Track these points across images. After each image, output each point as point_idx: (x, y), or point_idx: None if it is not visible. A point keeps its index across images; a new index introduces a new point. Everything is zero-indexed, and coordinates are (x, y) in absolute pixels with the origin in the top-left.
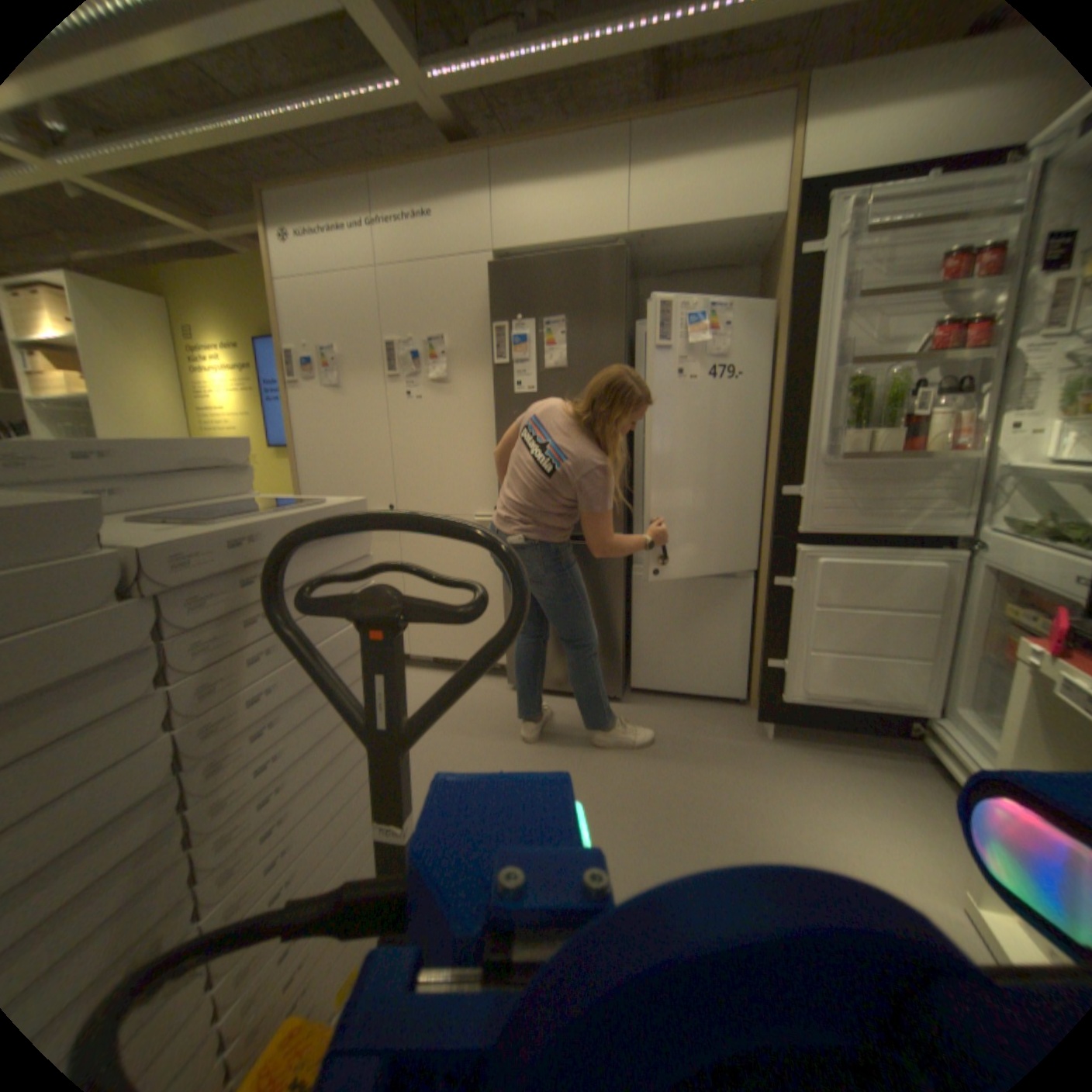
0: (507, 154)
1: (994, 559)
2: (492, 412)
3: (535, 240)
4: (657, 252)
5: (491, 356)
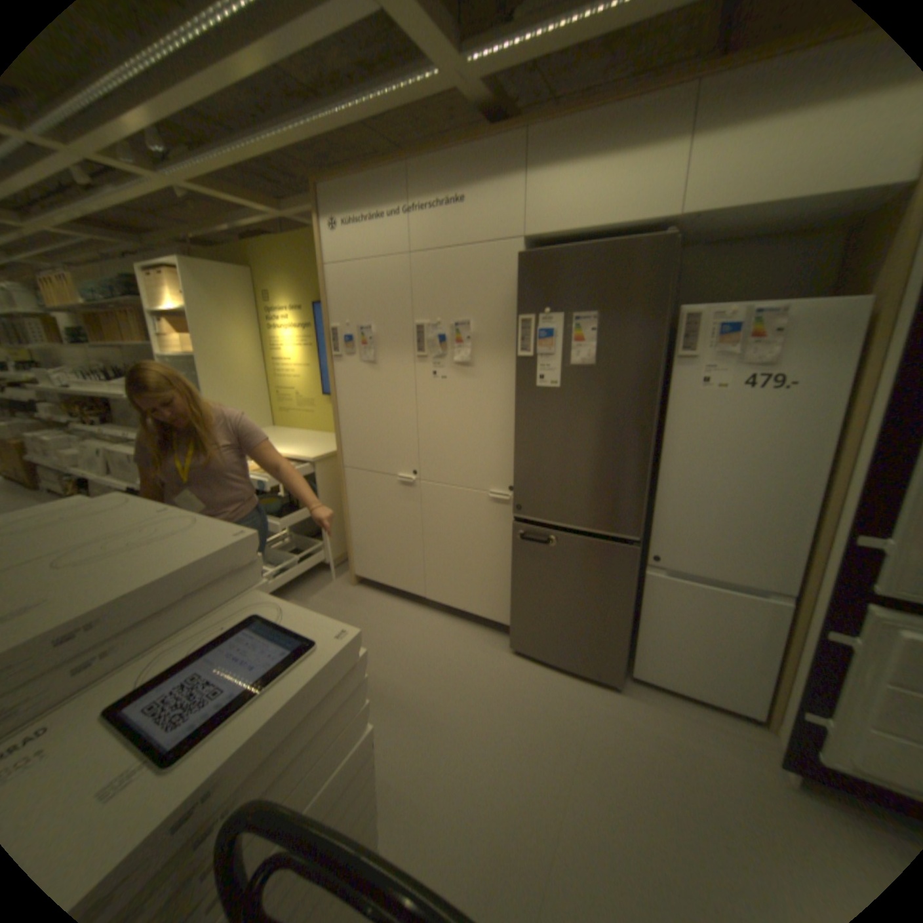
0: (549, 130)
1: None
2: (514, 397)
3: (572, 224)
4: (714, 226)
5: (516, 343)
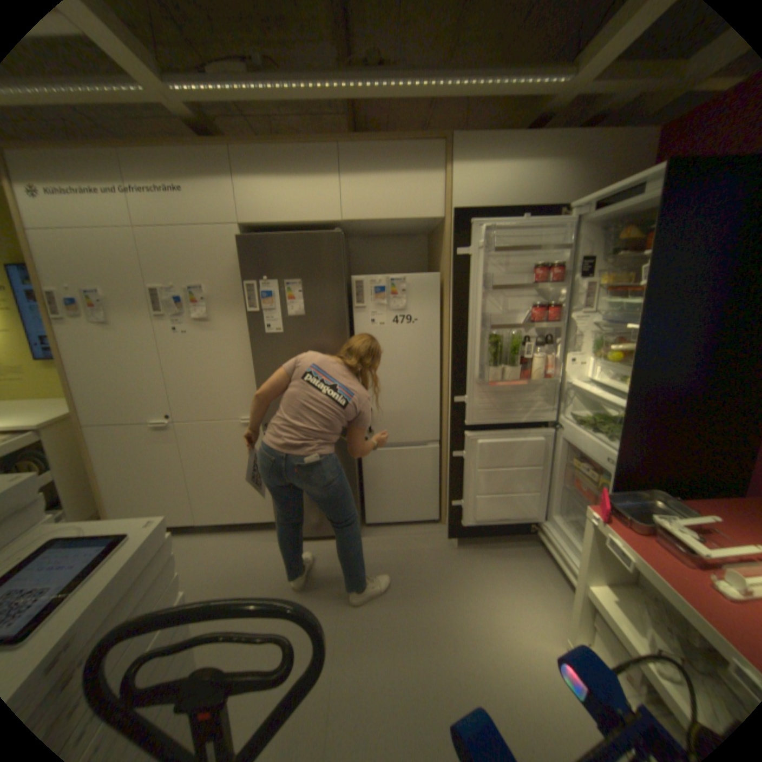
0: (245, 152)
1: (567, 436)
2: (249, 343)
3: (273, 219)
4: (362, 228)
5: (244, 302)
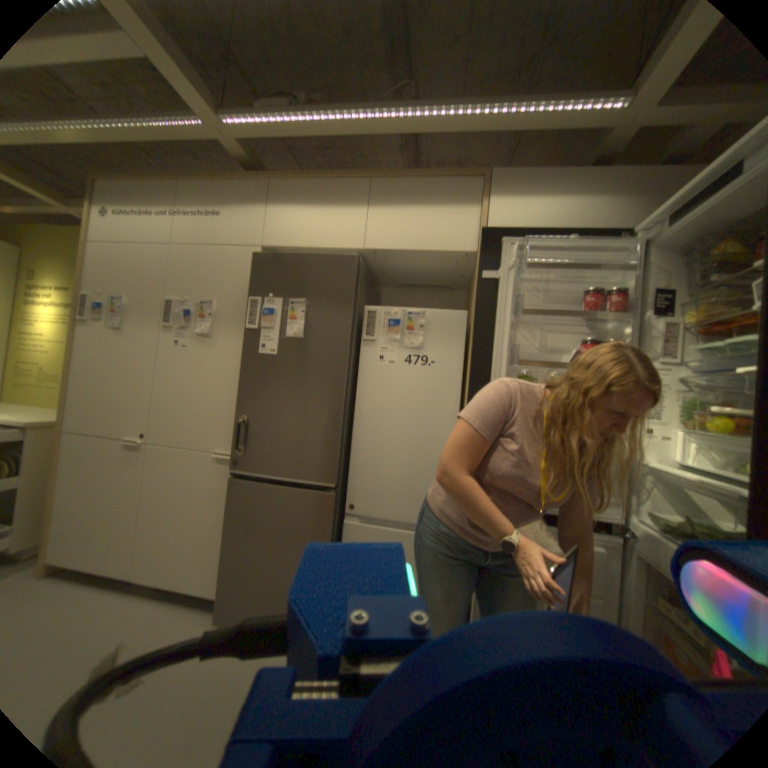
0: (282, 184)
1: (645, 551)
2: (243, 366)
3: (295, 244)
4: (389, 267)
5: (249, 322)
